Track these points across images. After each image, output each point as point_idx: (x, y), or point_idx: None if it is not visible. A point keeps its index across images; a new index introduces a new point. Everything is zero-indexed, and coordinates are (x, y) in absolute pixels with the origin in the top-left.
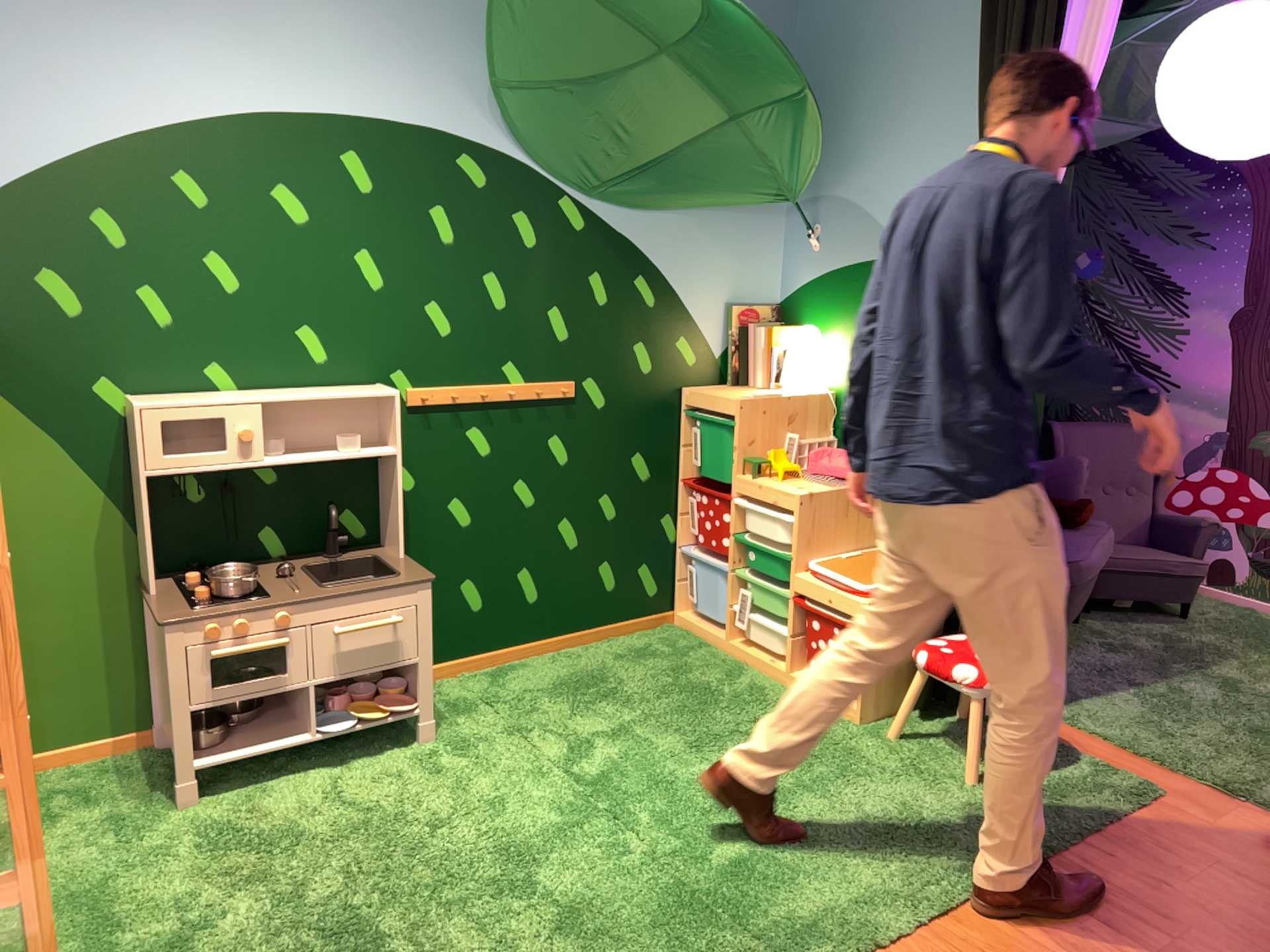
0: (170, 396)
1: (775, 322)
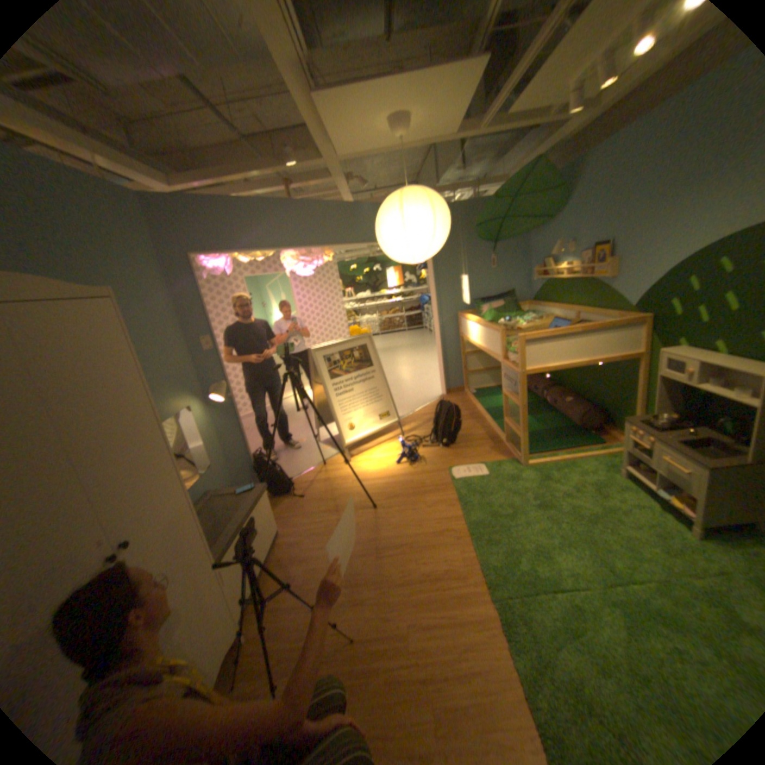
0: (692, 350)
1: None
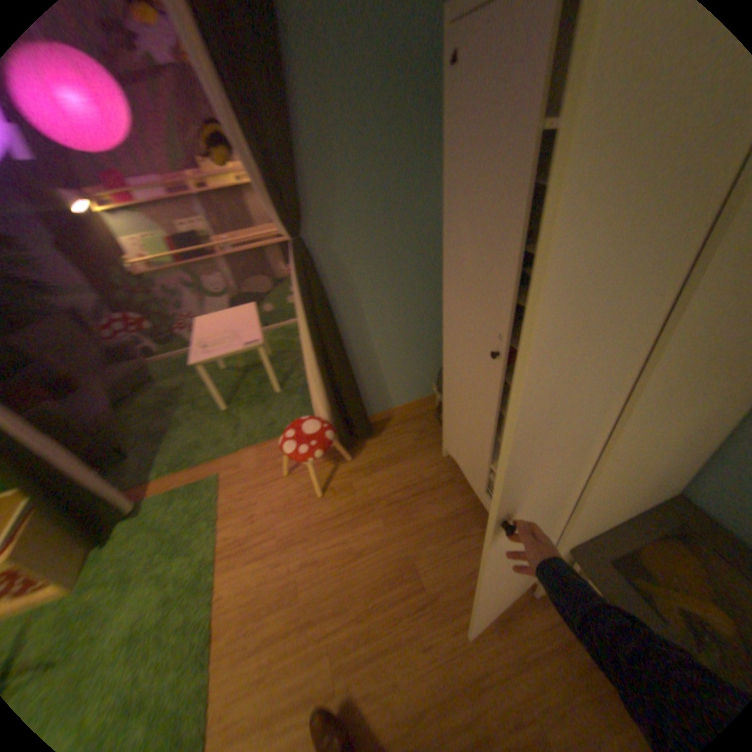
0: None
1: None
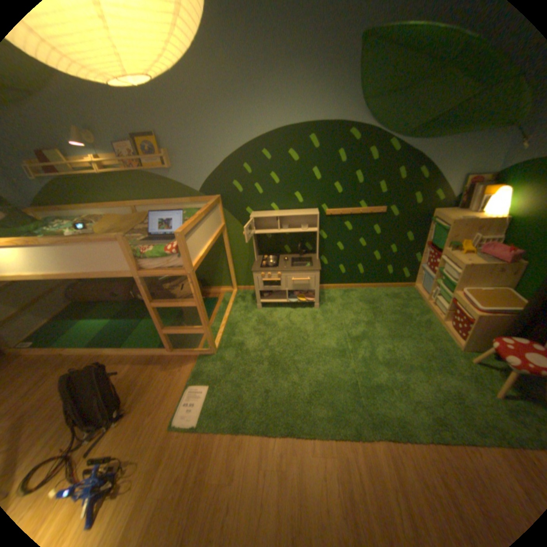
0: (261, 213)
1: (491, 182)
